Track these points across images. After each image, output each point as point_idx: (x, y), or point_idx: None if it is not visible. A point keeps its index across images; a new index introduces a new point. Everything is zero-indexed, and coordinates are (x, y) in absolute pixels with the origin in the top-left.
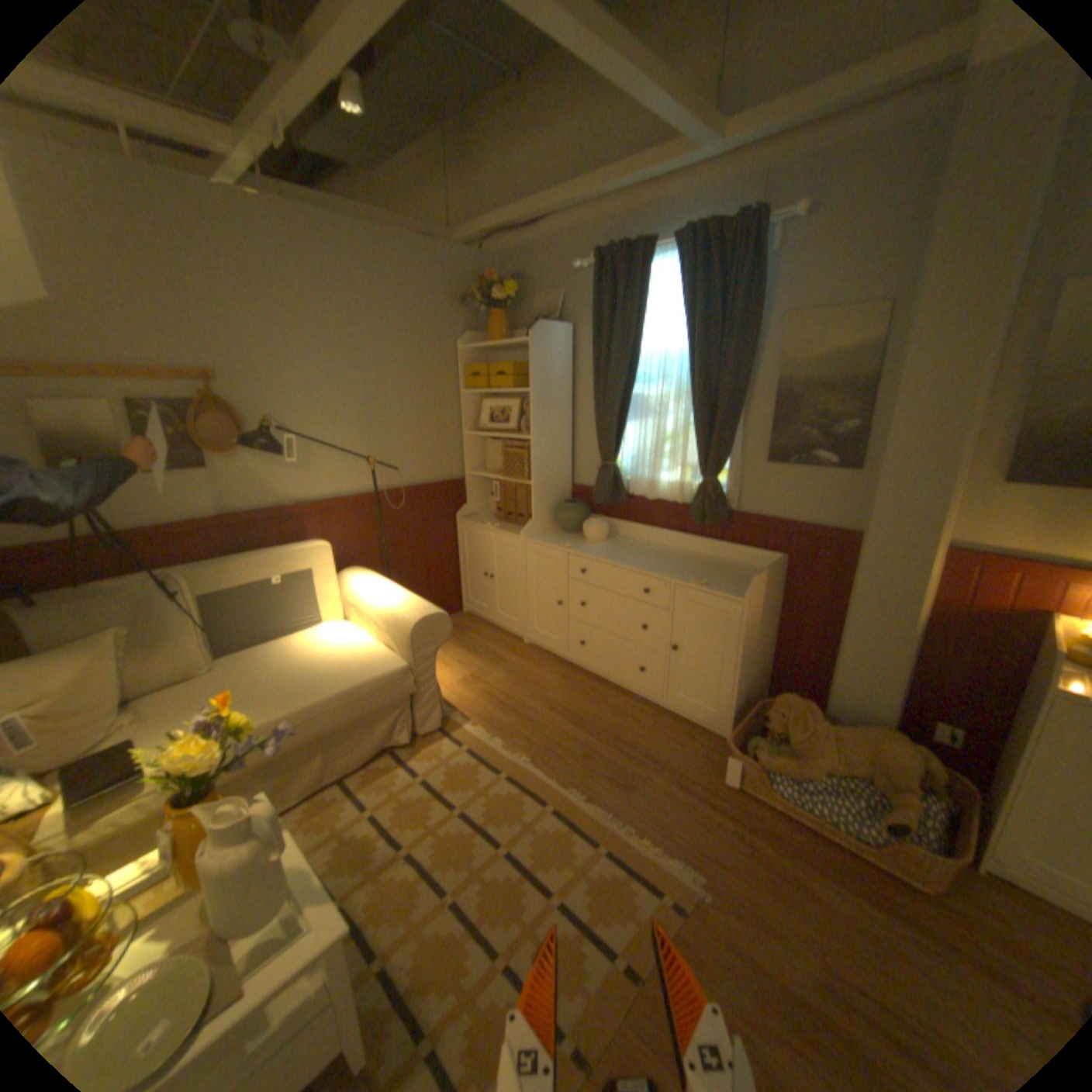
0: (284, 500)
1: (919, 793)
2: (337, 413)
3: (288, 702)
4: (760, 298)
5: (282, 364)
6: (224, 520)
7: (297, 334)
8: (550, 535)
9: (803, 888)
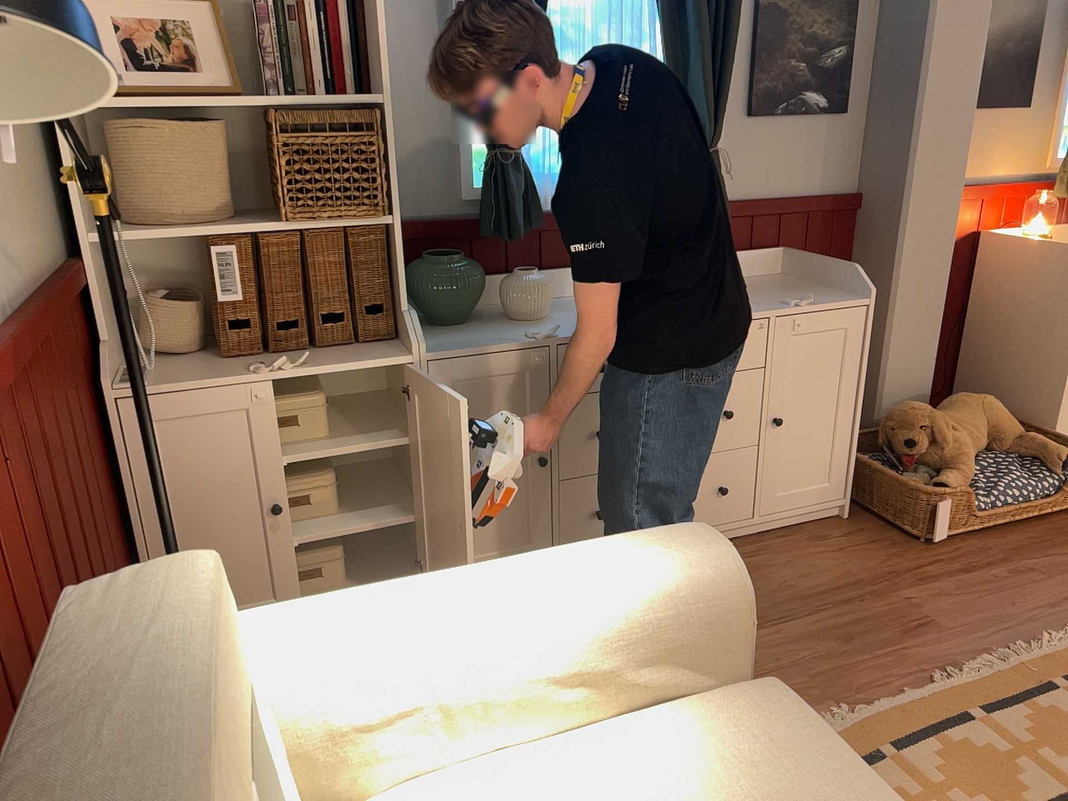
0: None
1: (1022, 430)
2: None
3: None
4: None
5: None
6: None
7: None
8: (441, 335)
9: None
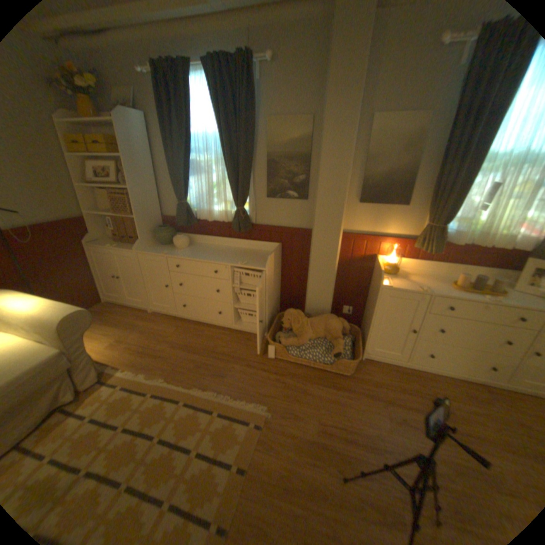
0: None
1: (342, 337)
2: None
3: None
4: (253, 106)
5: None
6: None
7: None
8: (153, 247)
9: (307, 393)
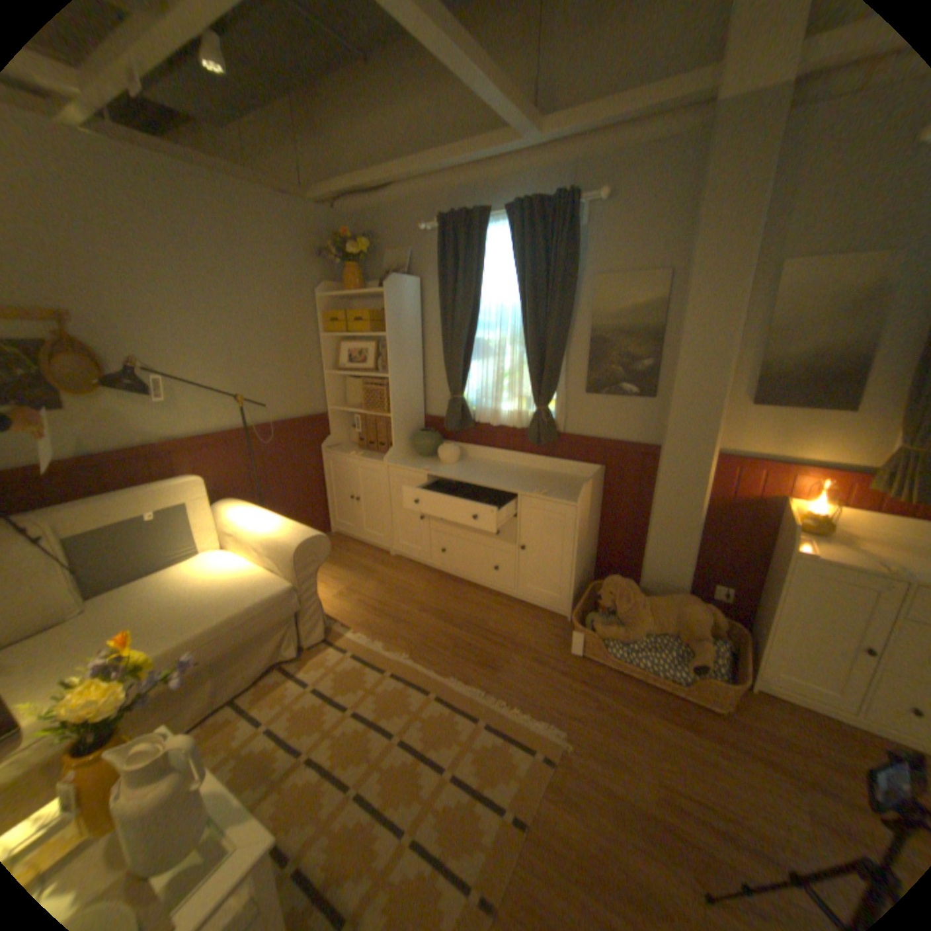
0: (151, 439)
1: (711, 640)
2: (202, 354)
3: (176, 633)
4: (575, 263)
5: (143, 307)
6: (87, 461)
7: (158, 279)
8: (409, 459)
9: (638, 726)
